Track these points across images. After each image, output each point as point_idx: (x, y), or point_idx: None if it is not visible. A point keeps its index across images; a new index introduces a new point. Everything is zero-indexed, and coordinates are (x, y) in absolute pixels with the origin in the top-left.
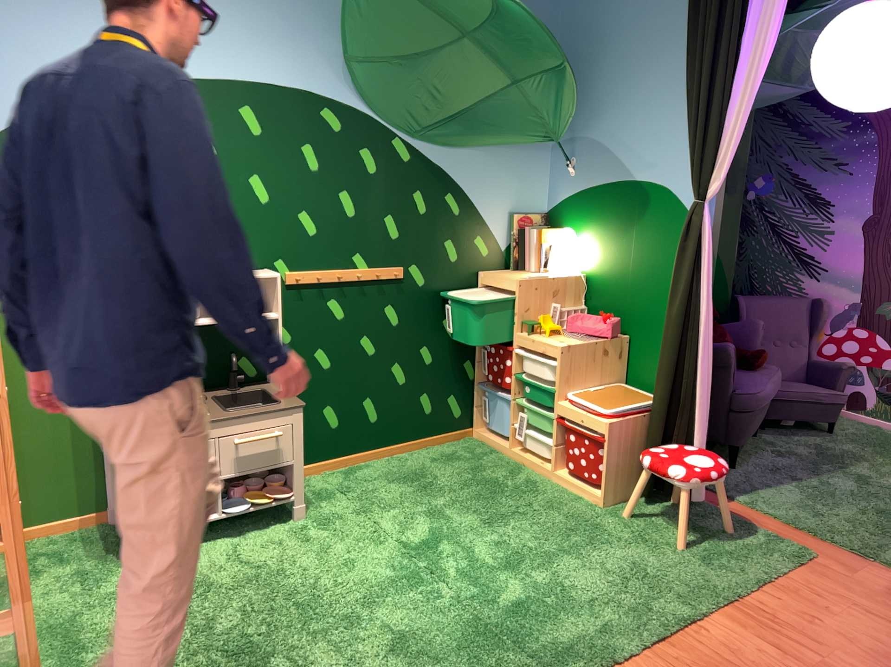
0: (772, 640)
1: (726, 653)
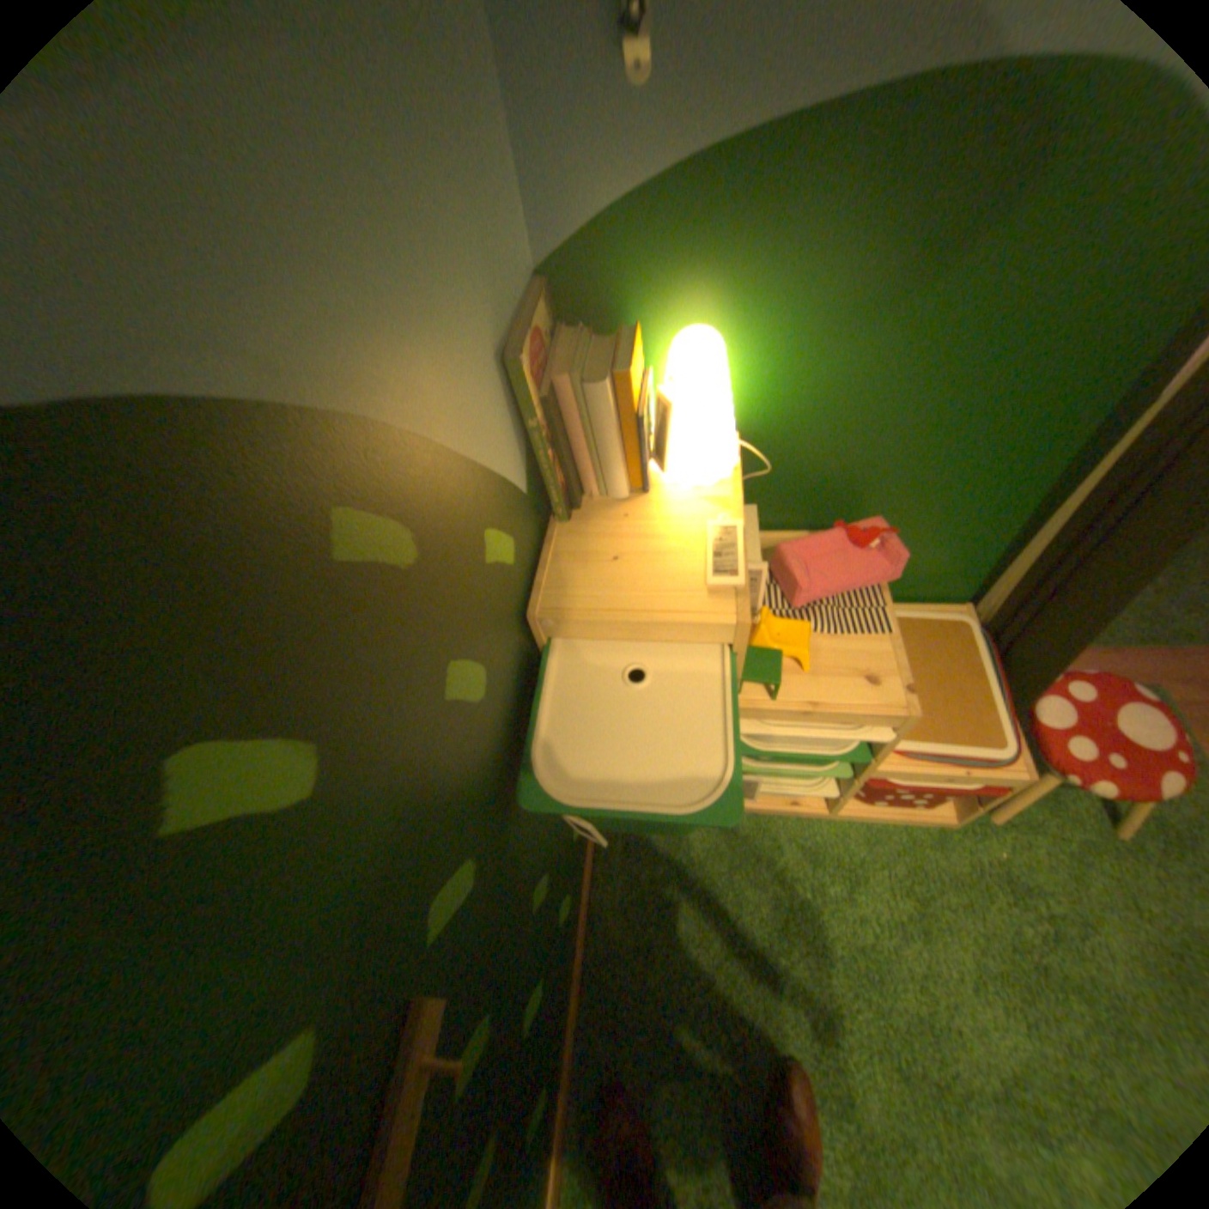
0: None
1: None
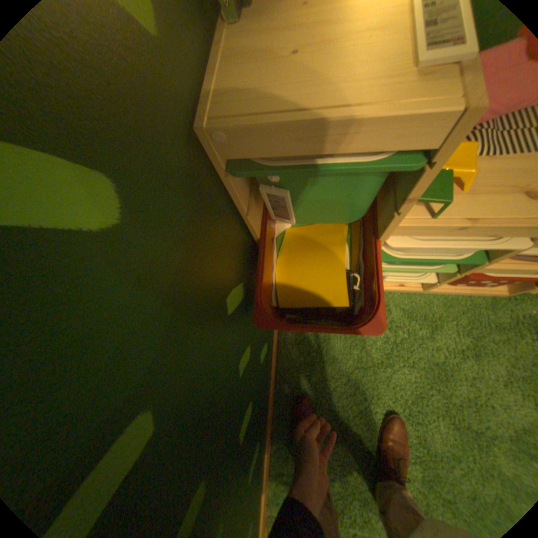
0: None
1: None
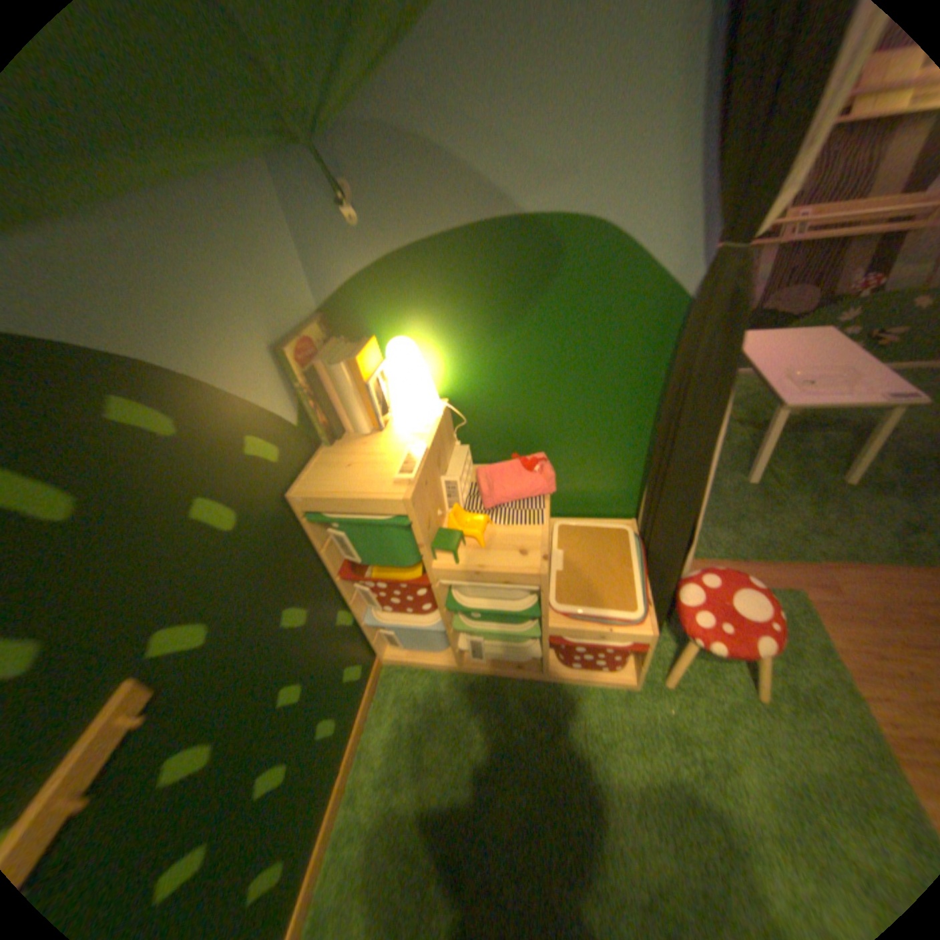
0: None
1: None
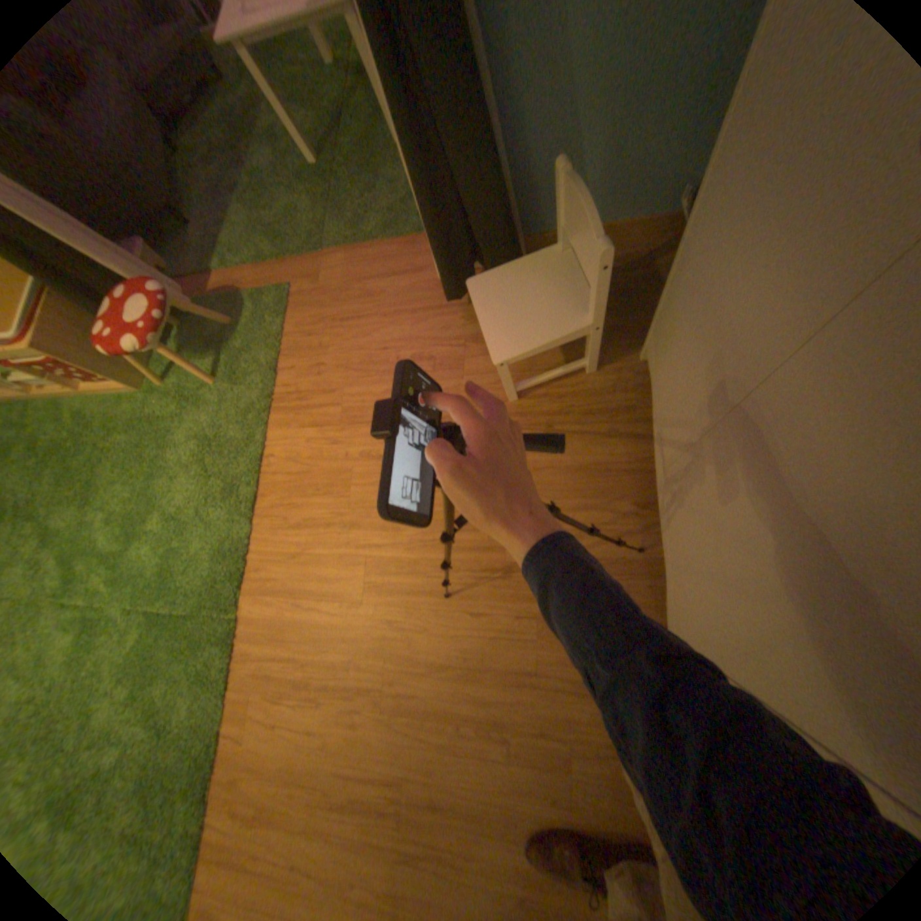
0: (307, 421)
1: (291, 467)
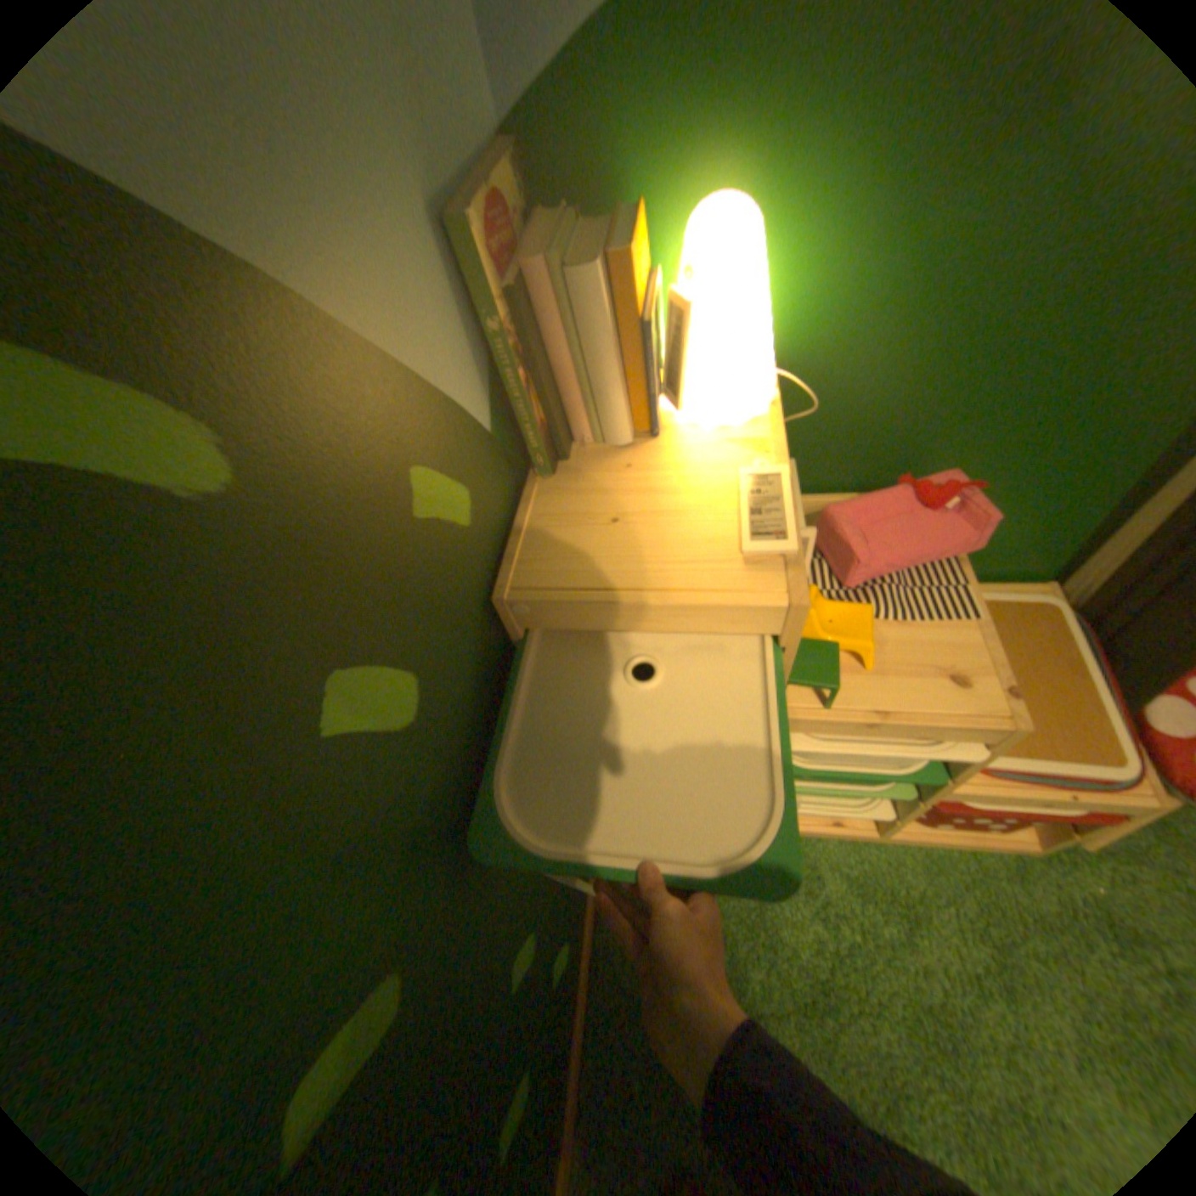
0: None
1: None
